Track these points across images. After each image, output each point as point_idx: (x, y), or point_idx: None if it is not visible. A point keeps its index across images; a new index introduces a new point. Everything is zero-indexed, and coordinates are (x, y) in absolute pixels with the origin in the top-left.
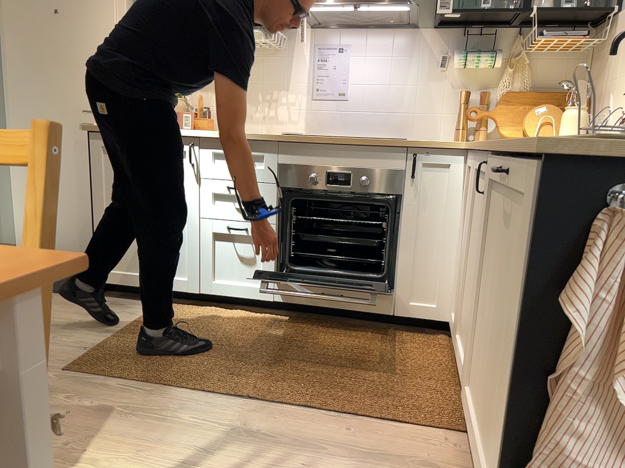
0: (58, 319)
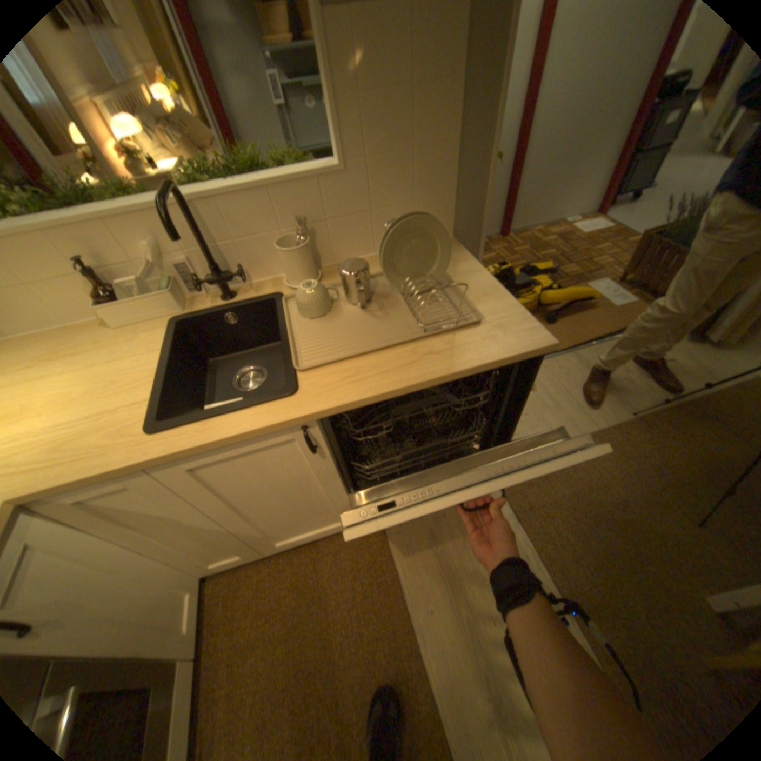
0: None
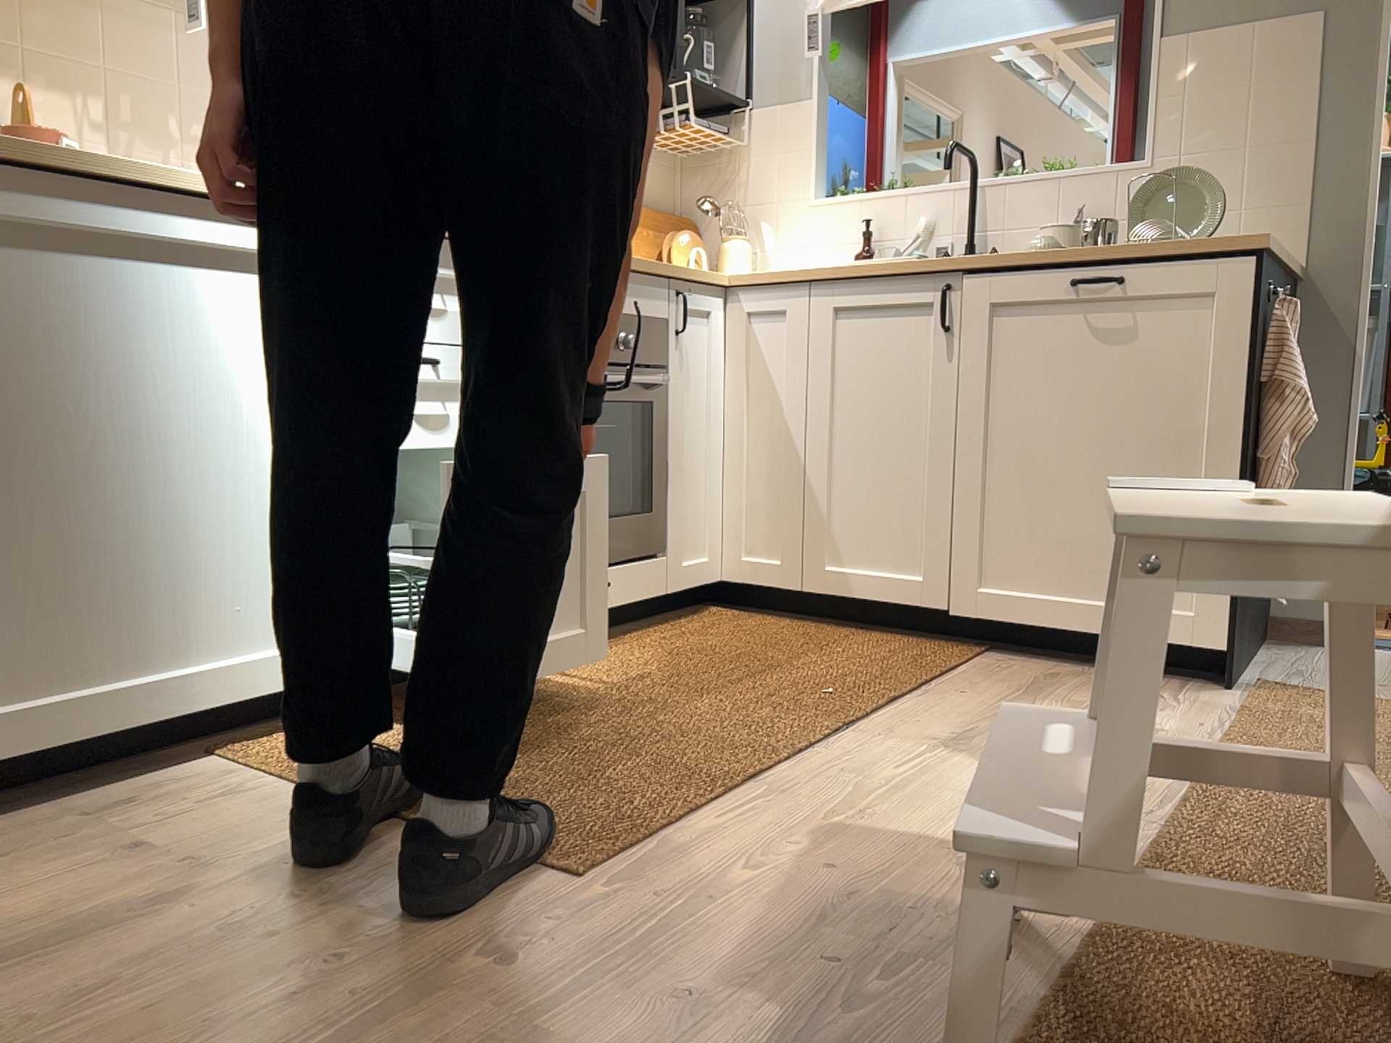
0: (87, 900)
